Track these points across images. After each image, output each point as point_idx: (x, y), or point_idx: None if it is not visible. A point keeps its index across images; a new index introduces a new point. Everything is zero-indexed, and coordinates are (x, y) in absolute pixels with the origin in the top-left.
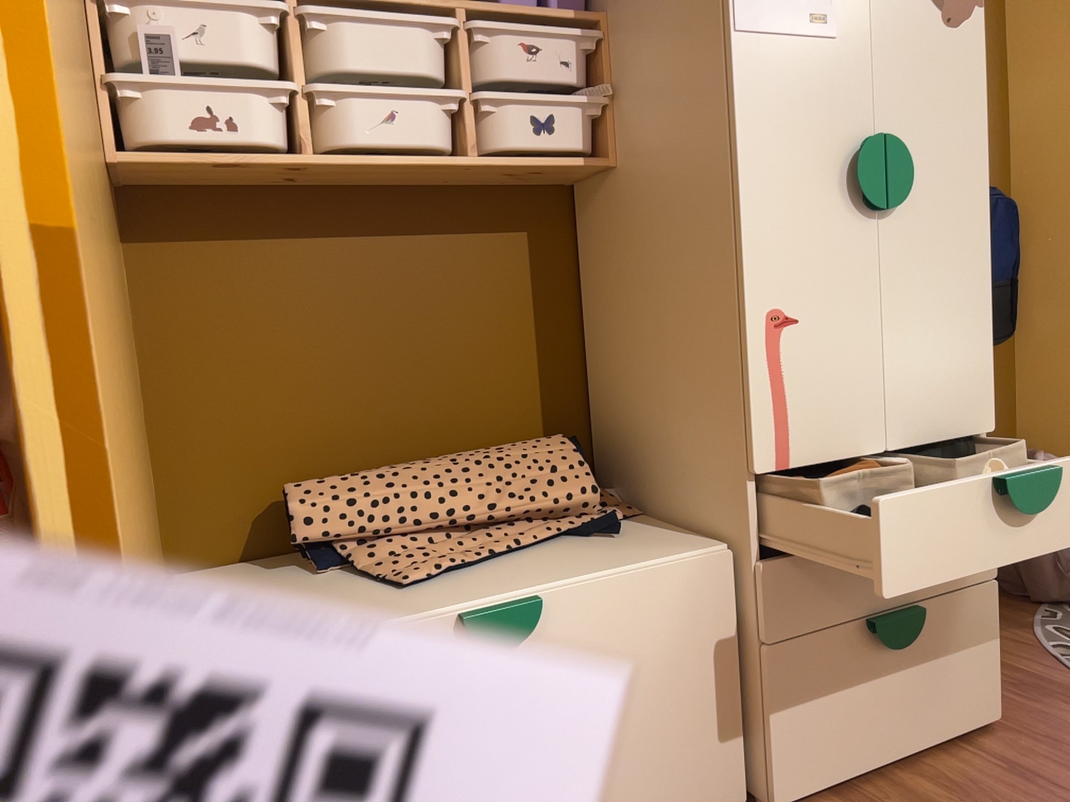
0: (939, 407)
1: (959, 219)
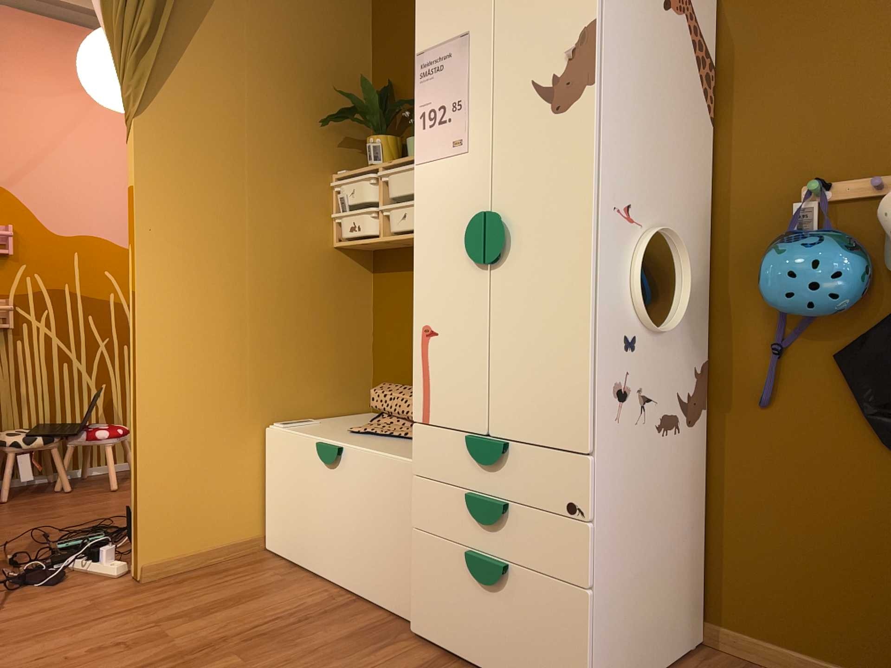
0: (533, 416)
1: (558, 267)
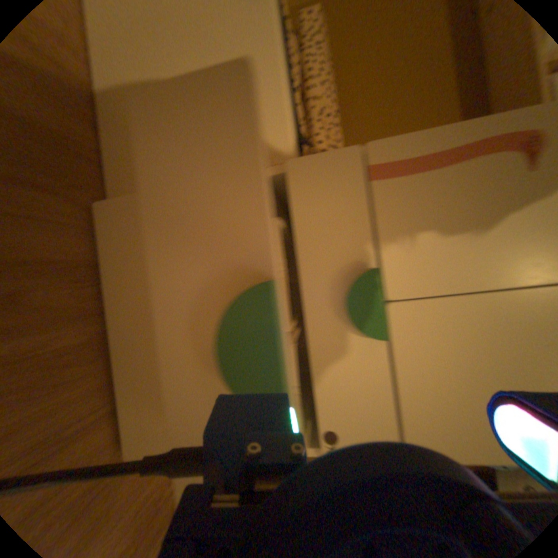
0: (433, 378)
1: None
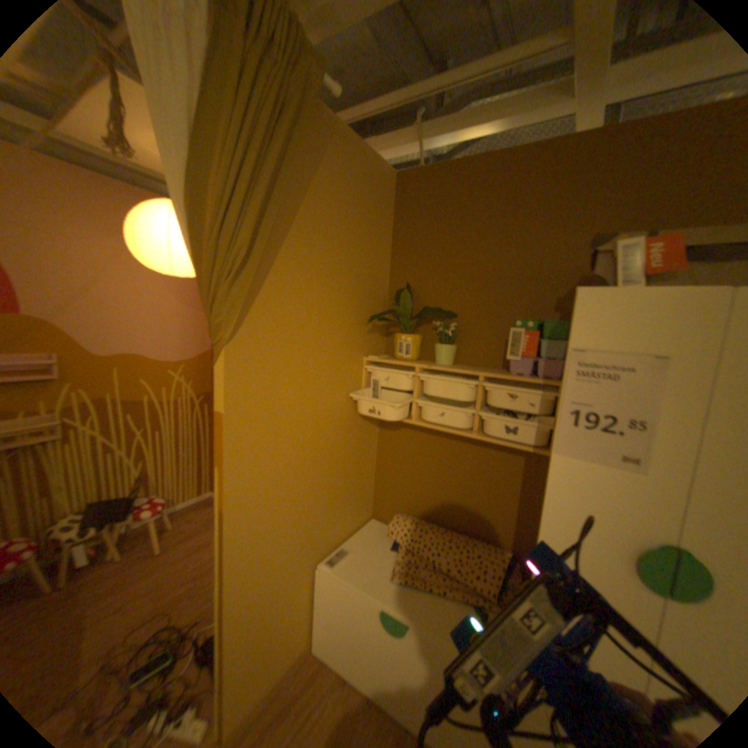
0: None
1: None
